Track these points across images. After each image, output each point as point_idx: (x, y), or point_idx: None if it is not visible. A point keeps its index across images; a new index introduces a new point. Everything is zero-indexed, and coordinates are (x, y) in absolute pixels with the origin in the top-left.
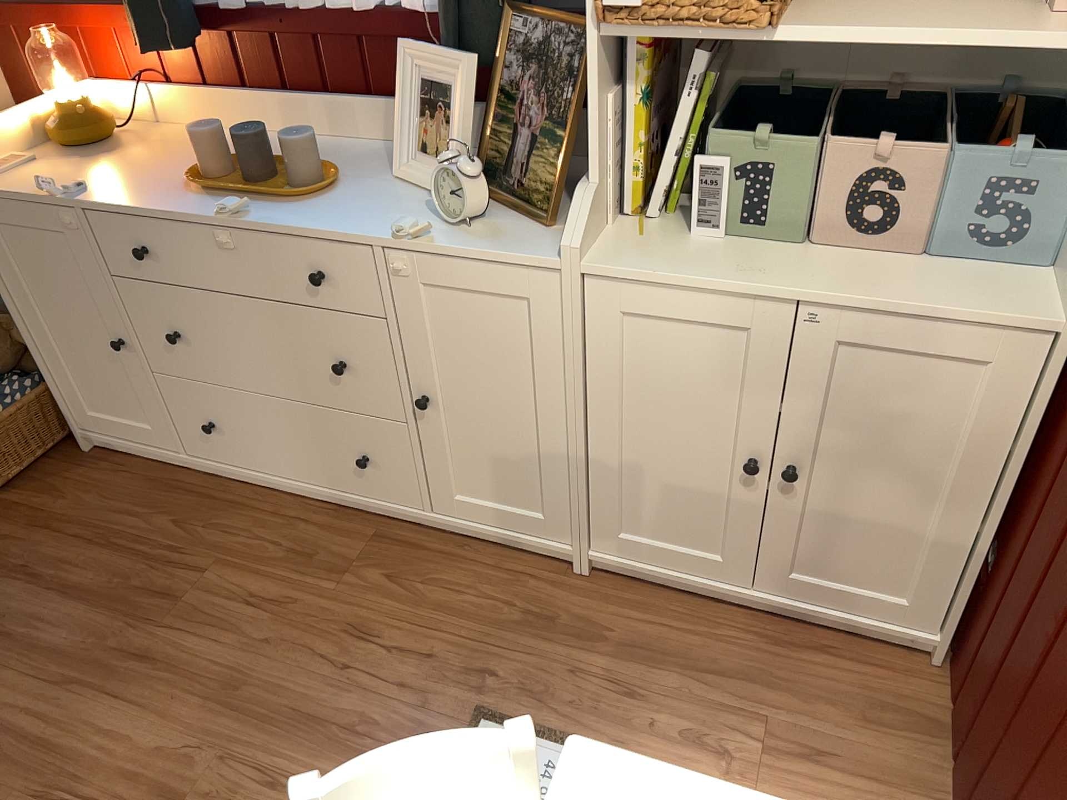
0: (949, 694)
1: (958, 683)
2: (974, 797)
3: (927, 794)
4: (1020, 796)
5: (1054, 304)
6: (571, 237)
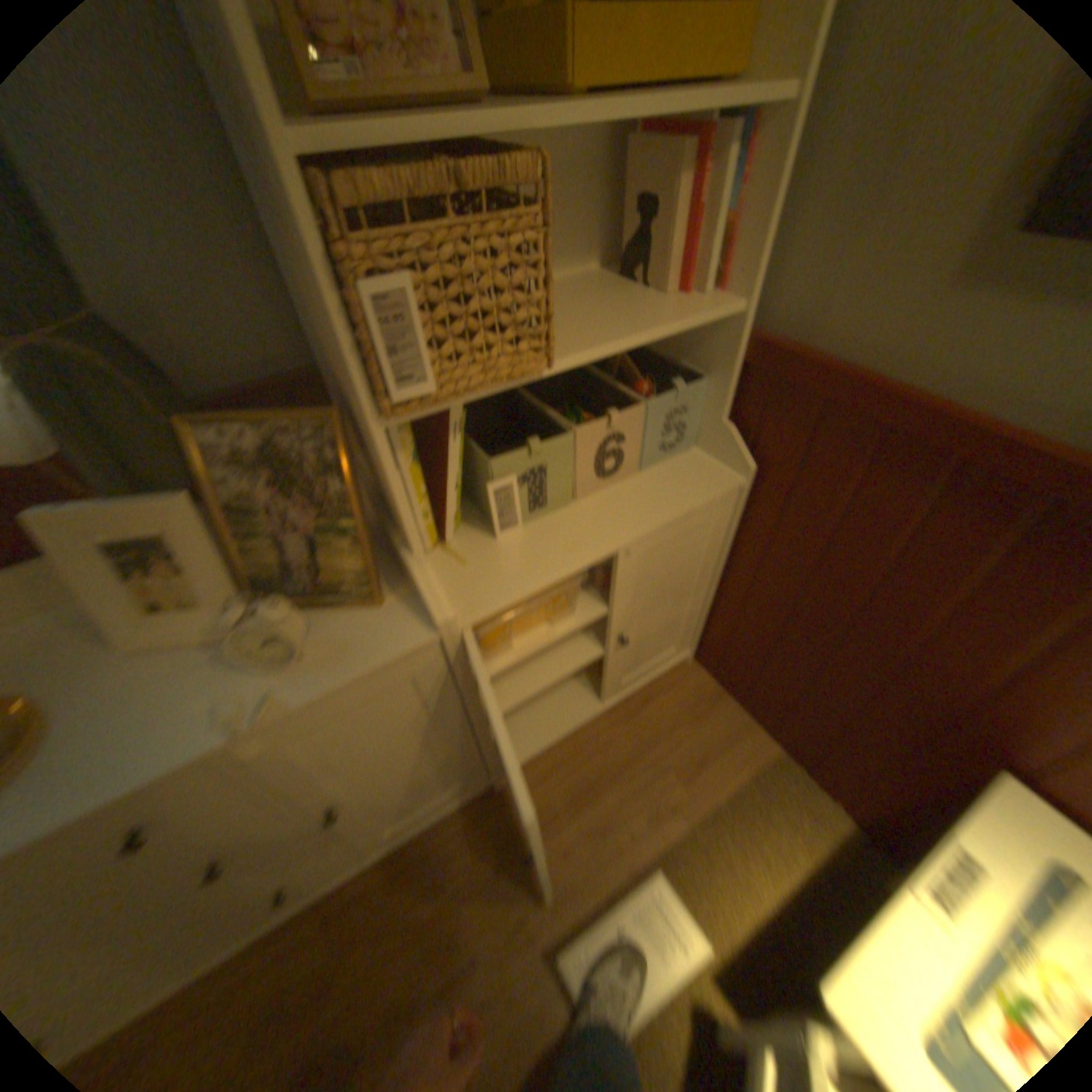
0: (706, 674)
1: (710, 667)
2: (778, 722)
3: (748, 733)
4: (841, 721)
5: (728, 473)
6: (440, 612)
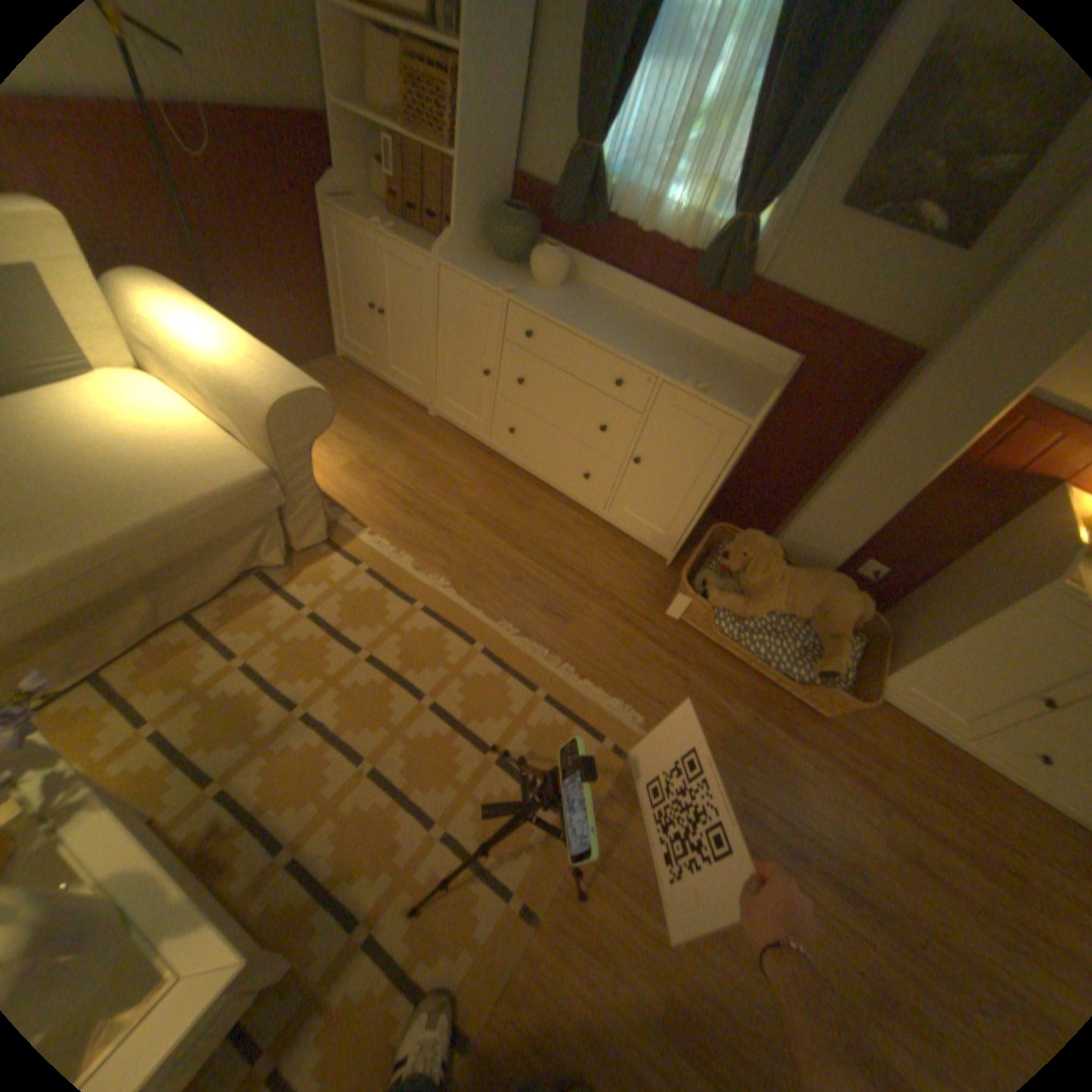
0: None
1: None
2: None
3: None
4: None
5: None
6: None
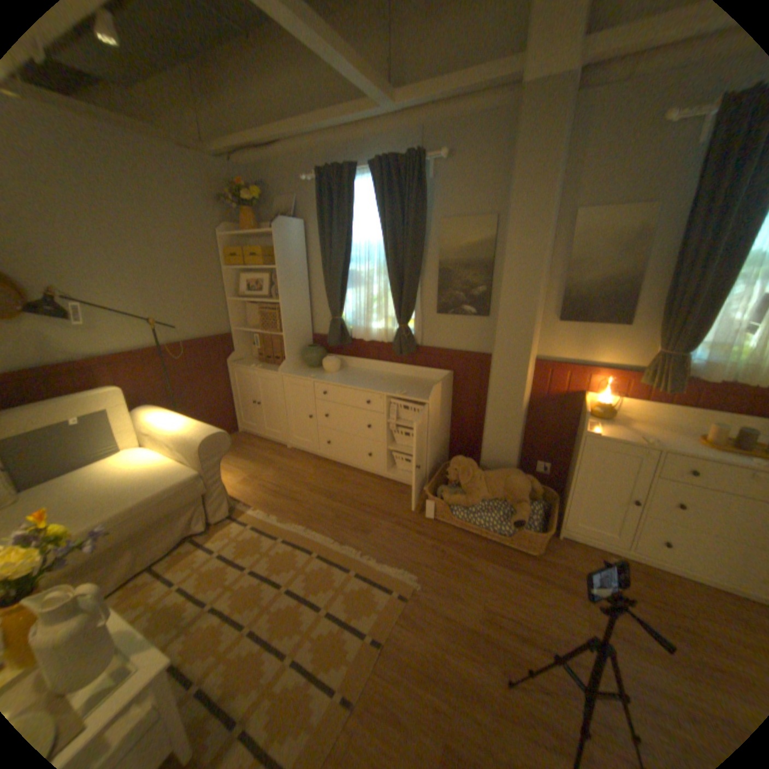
0: None
1: None
2: None
3: None
4: None
5: None
6: None
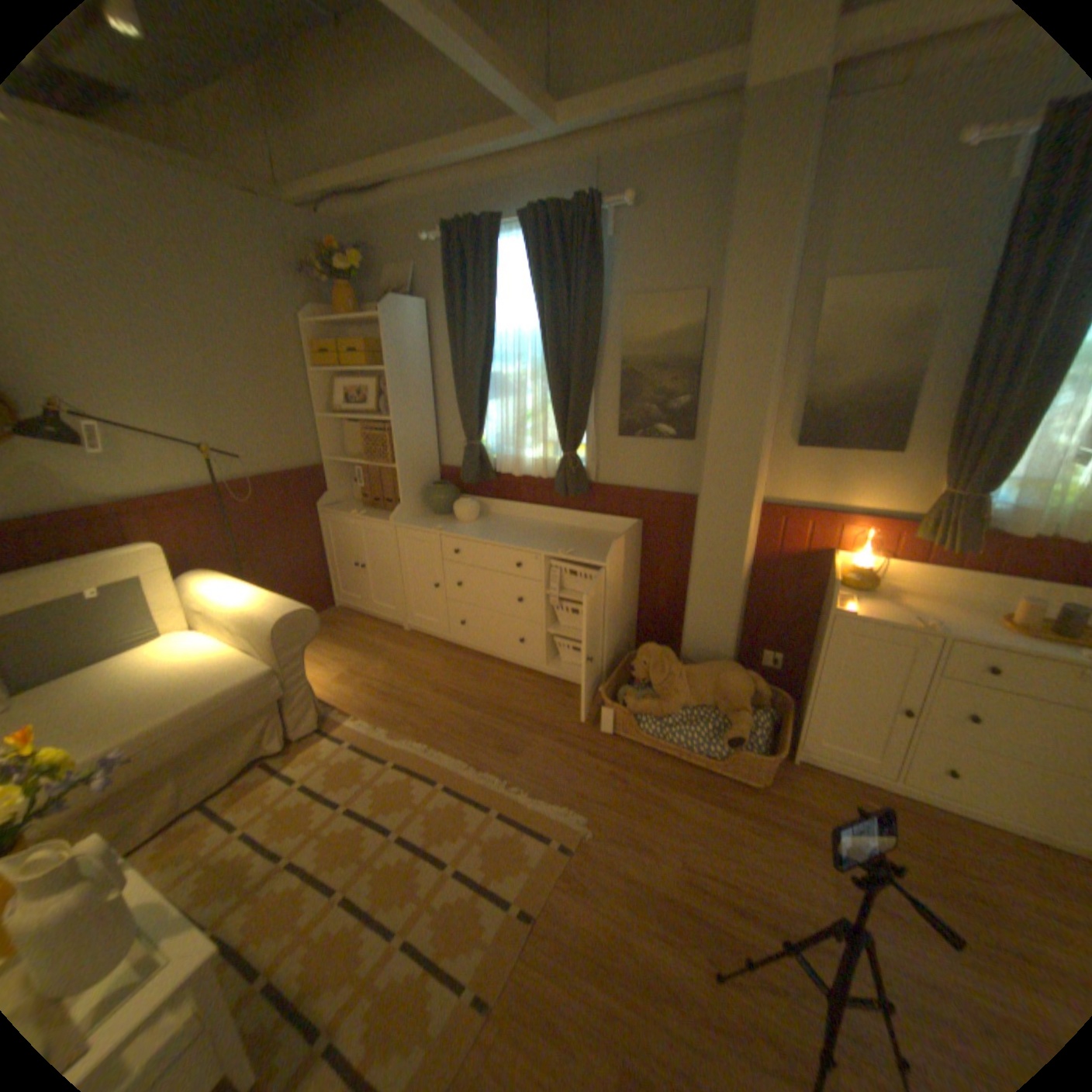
0: None
1: None
2: None
3: None
4: None
5: None
6: None
